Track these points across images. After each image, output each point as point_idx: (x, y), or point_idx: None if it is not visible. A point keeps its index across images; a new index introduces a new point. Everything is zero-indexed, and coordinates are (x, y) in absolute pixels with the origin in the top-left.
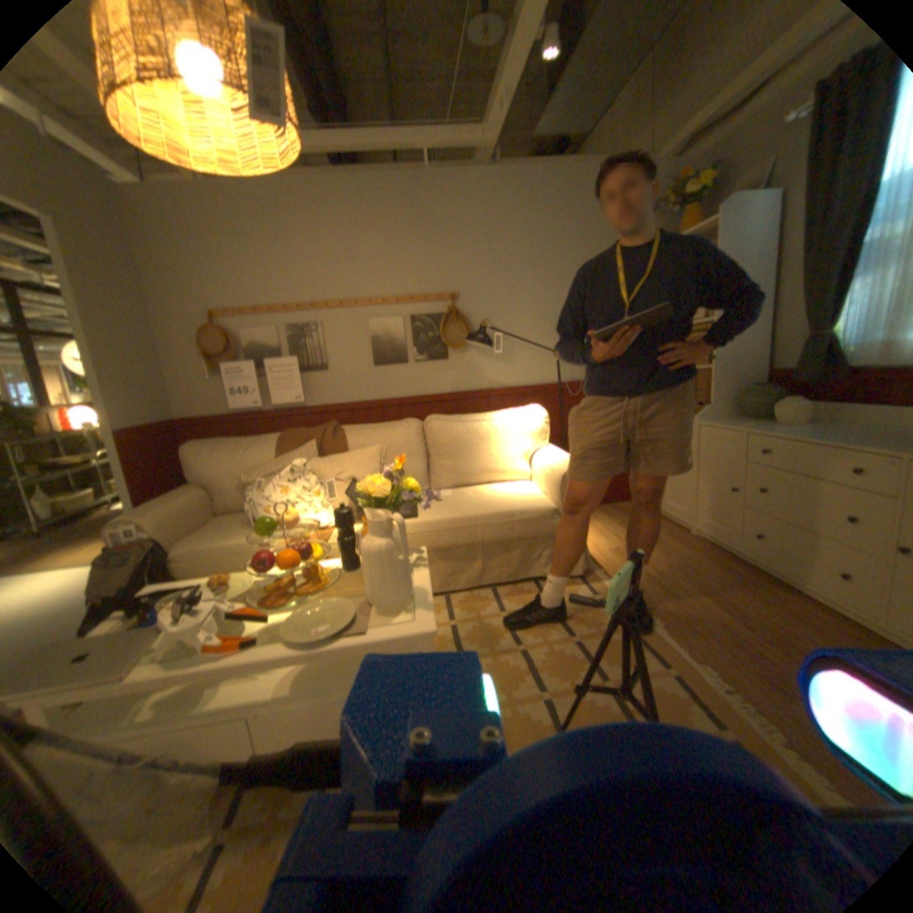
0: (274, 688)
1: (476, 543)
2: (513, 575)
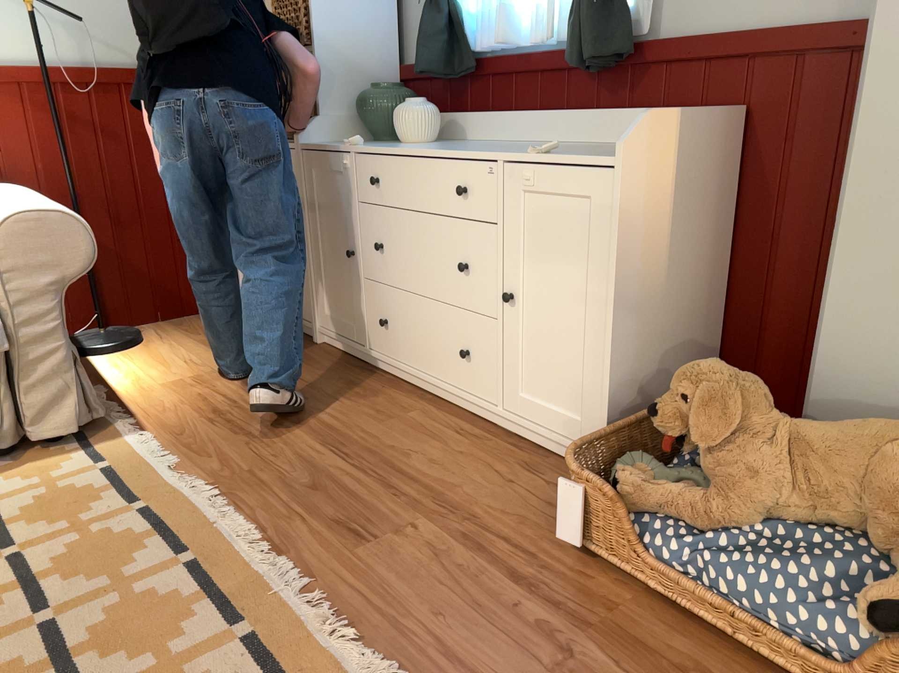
0: None
1: None
2: None
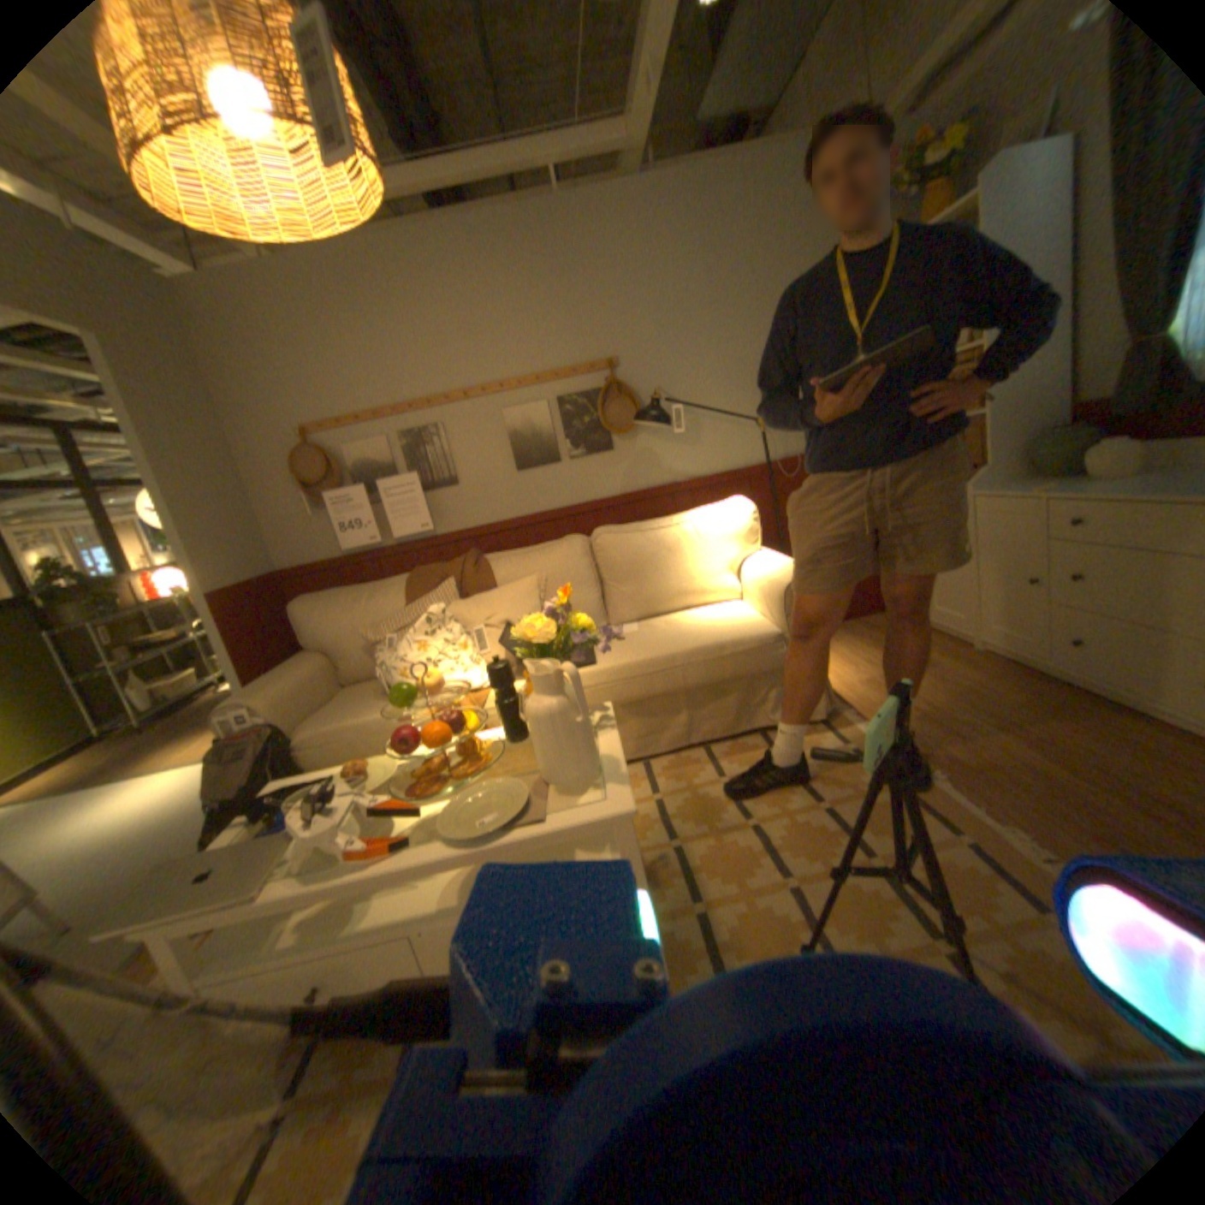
0: (439, 897)
1: (677, 689)
2: (731, 727)
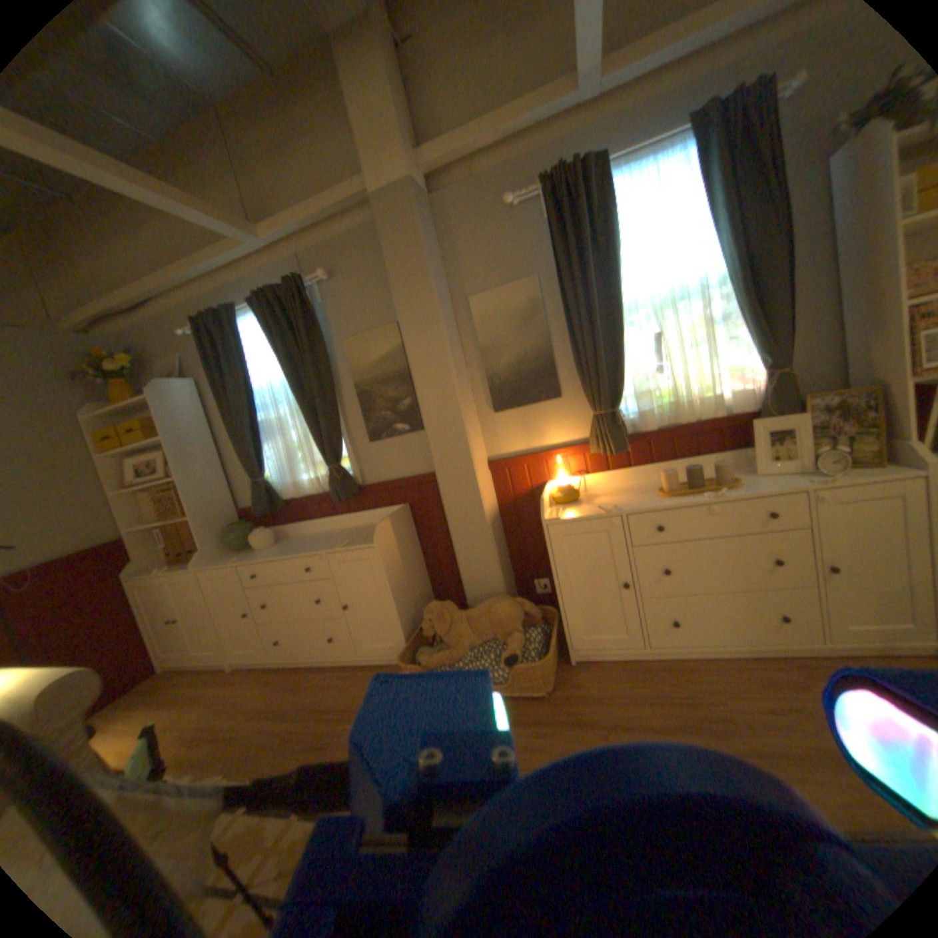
0: None
1: None
2: None
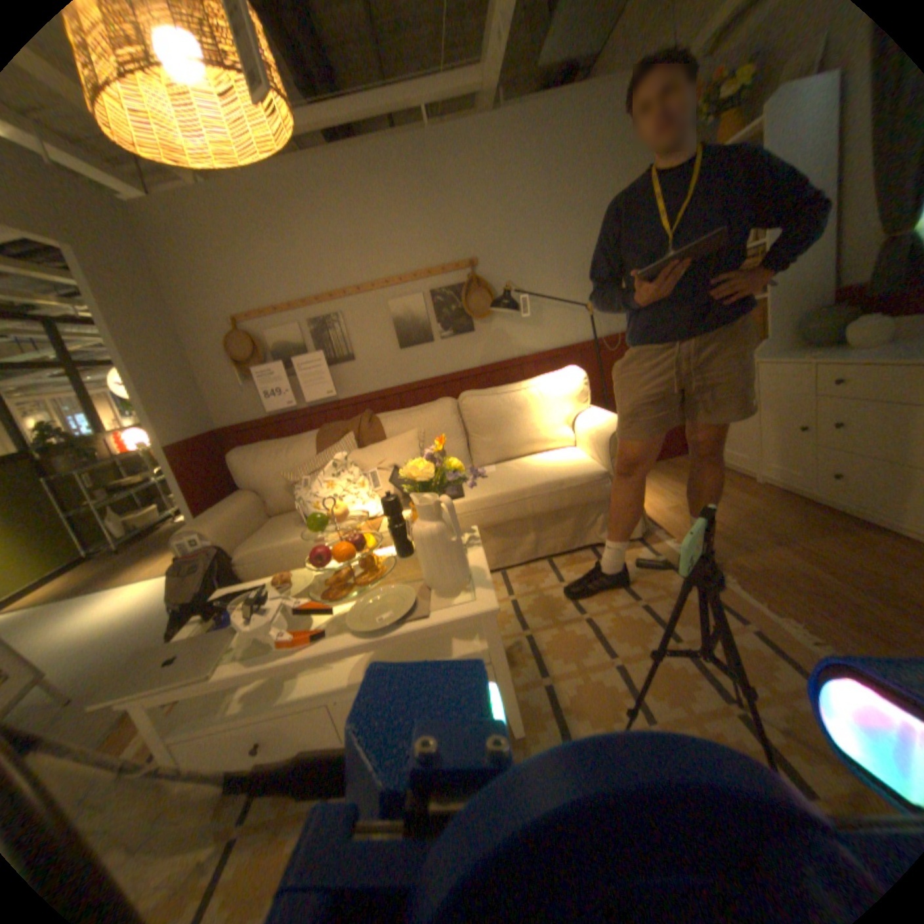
0: (349, 675)
1: (526, 516)
2: (568, 544)
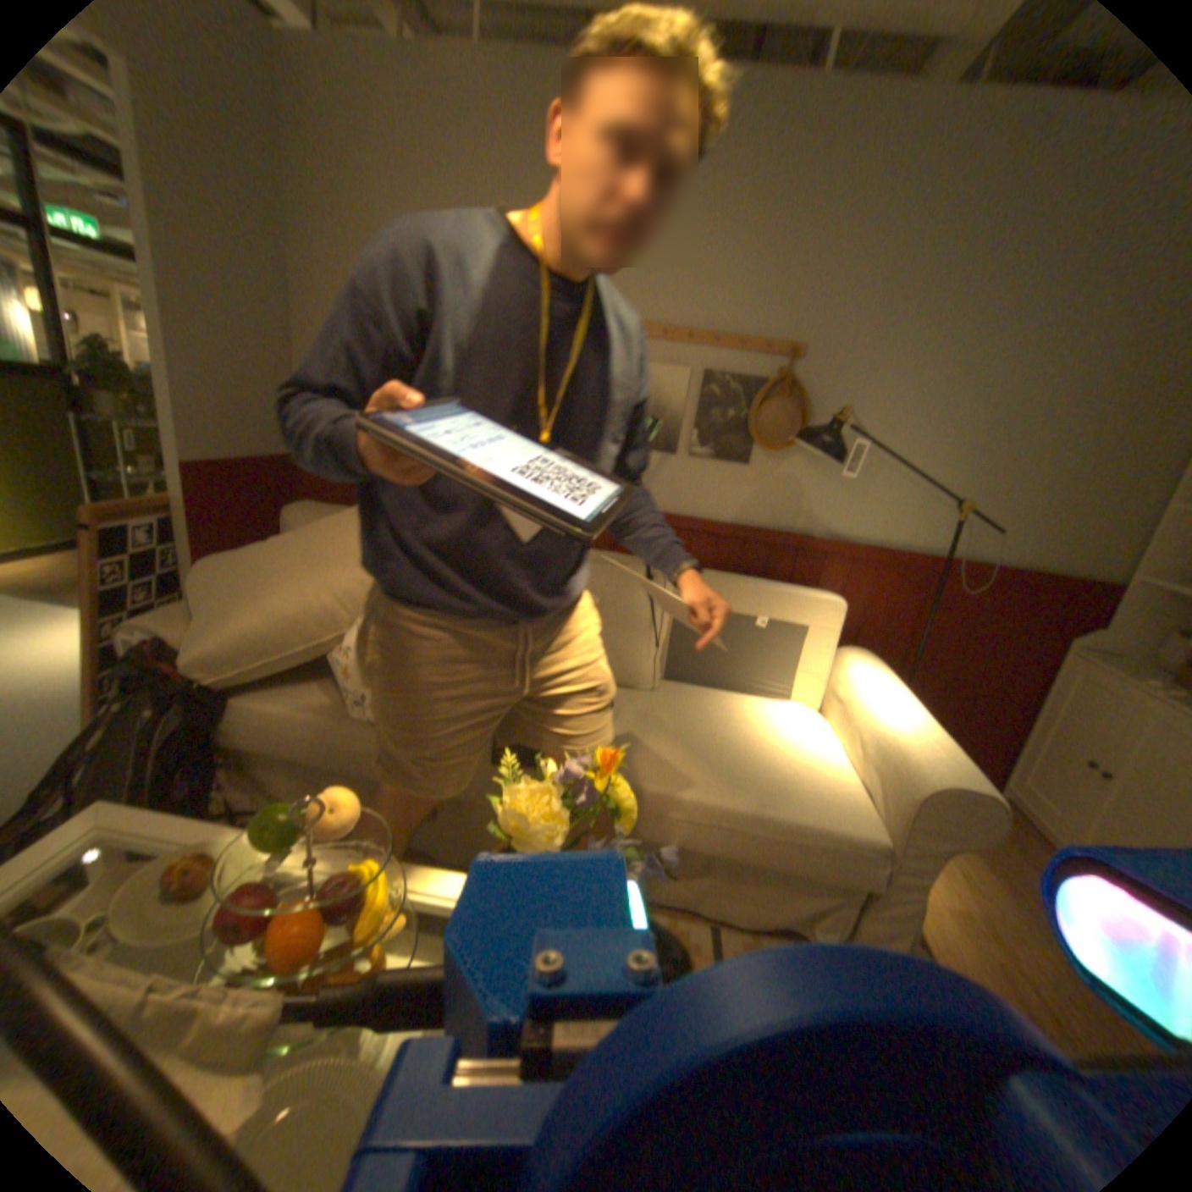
0: None
1: (710, 858)
2: (759, 921)
